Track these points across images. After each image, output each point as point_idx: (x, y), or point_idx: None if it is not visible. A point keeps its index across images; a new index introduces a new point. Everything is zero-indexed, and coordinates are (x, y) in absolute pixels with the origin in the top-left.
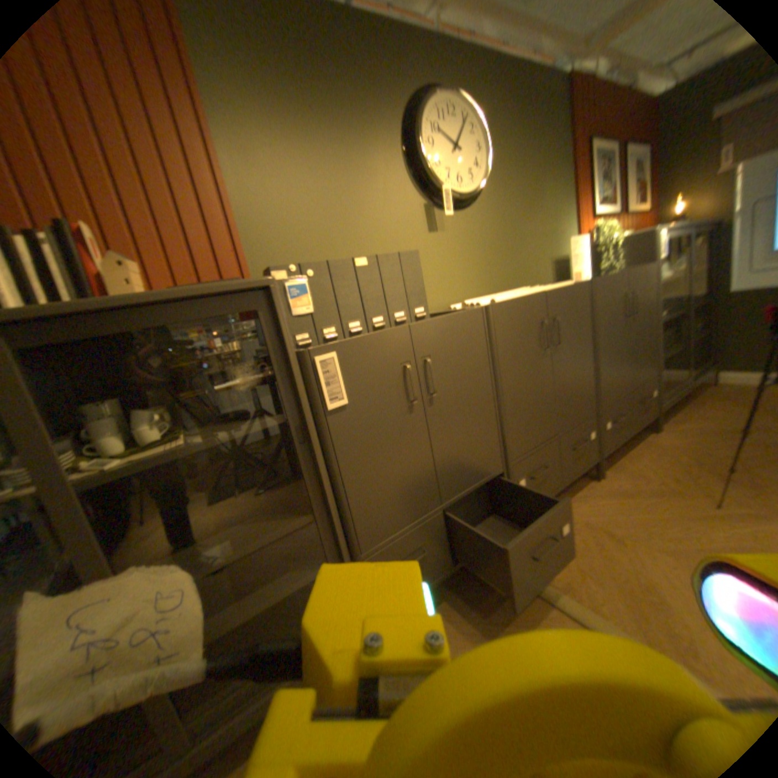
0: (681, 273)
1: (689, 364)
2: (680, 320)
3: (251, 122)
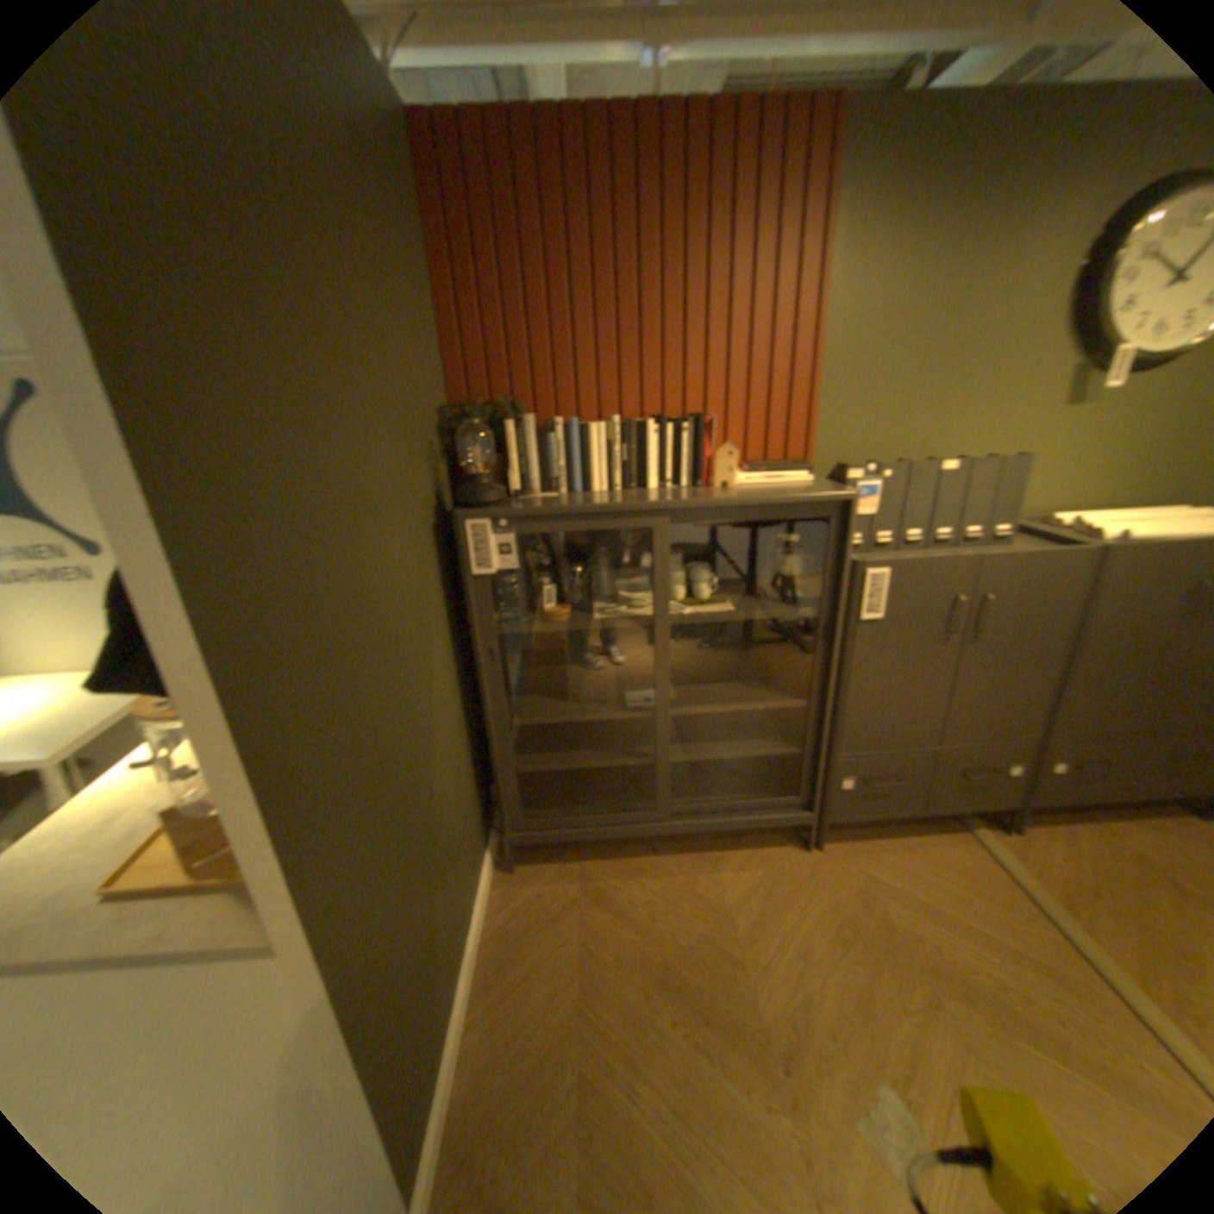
0: None
1: None
2: None
3: (875, 279)
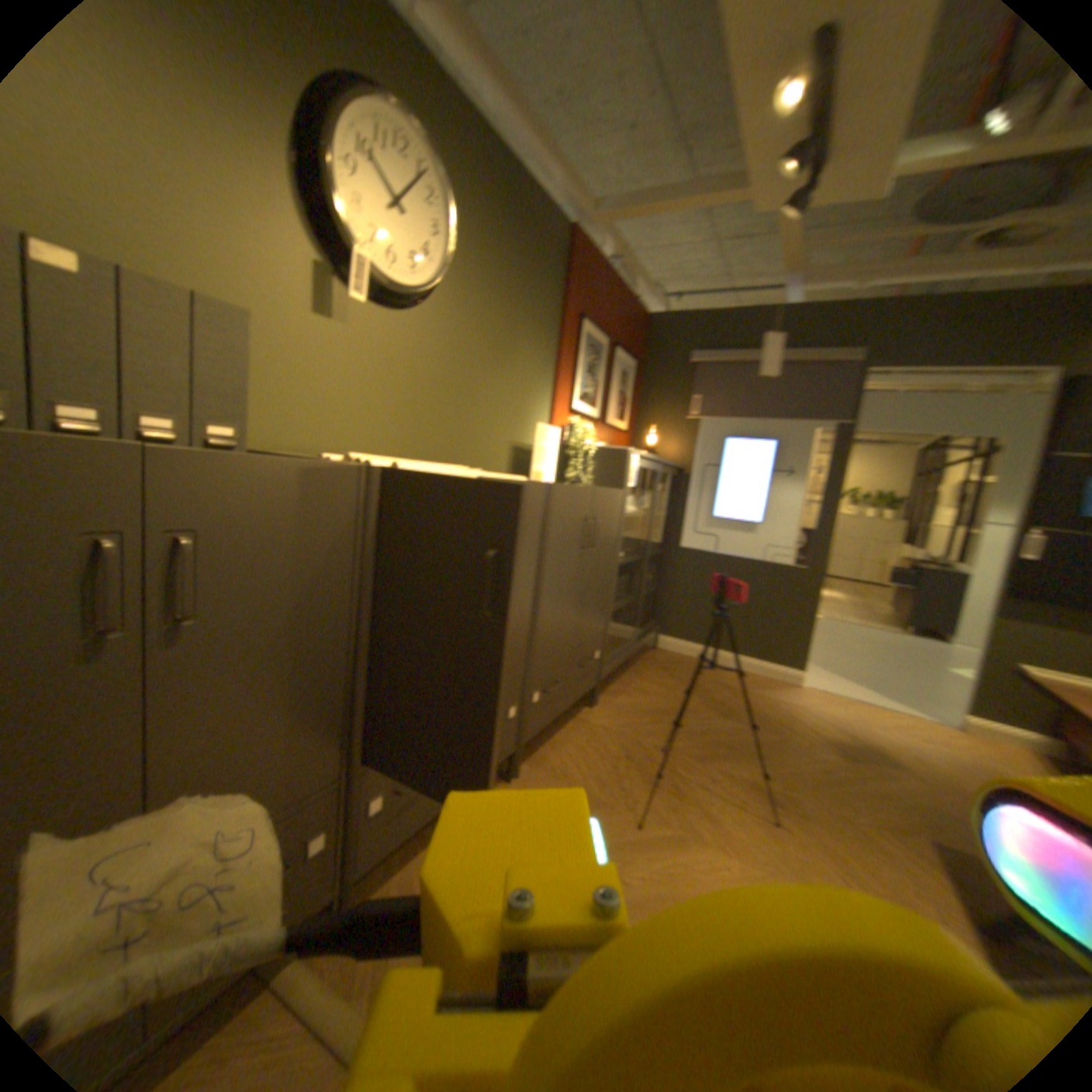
0: (643, 512)
1: (635, 620)
2: (635, 565)
3: None
